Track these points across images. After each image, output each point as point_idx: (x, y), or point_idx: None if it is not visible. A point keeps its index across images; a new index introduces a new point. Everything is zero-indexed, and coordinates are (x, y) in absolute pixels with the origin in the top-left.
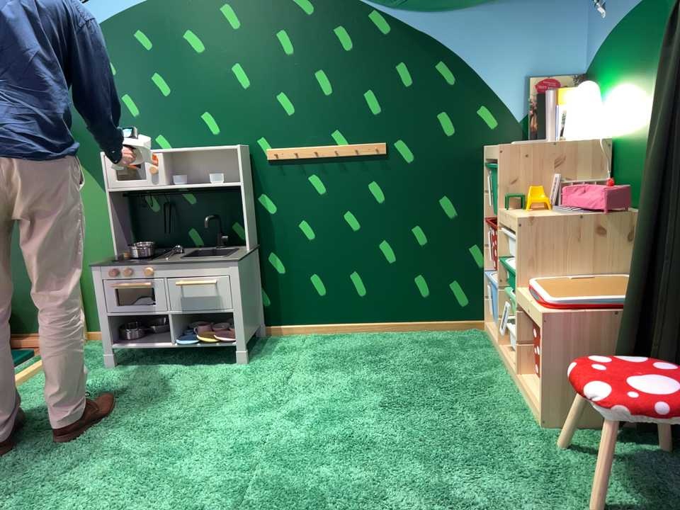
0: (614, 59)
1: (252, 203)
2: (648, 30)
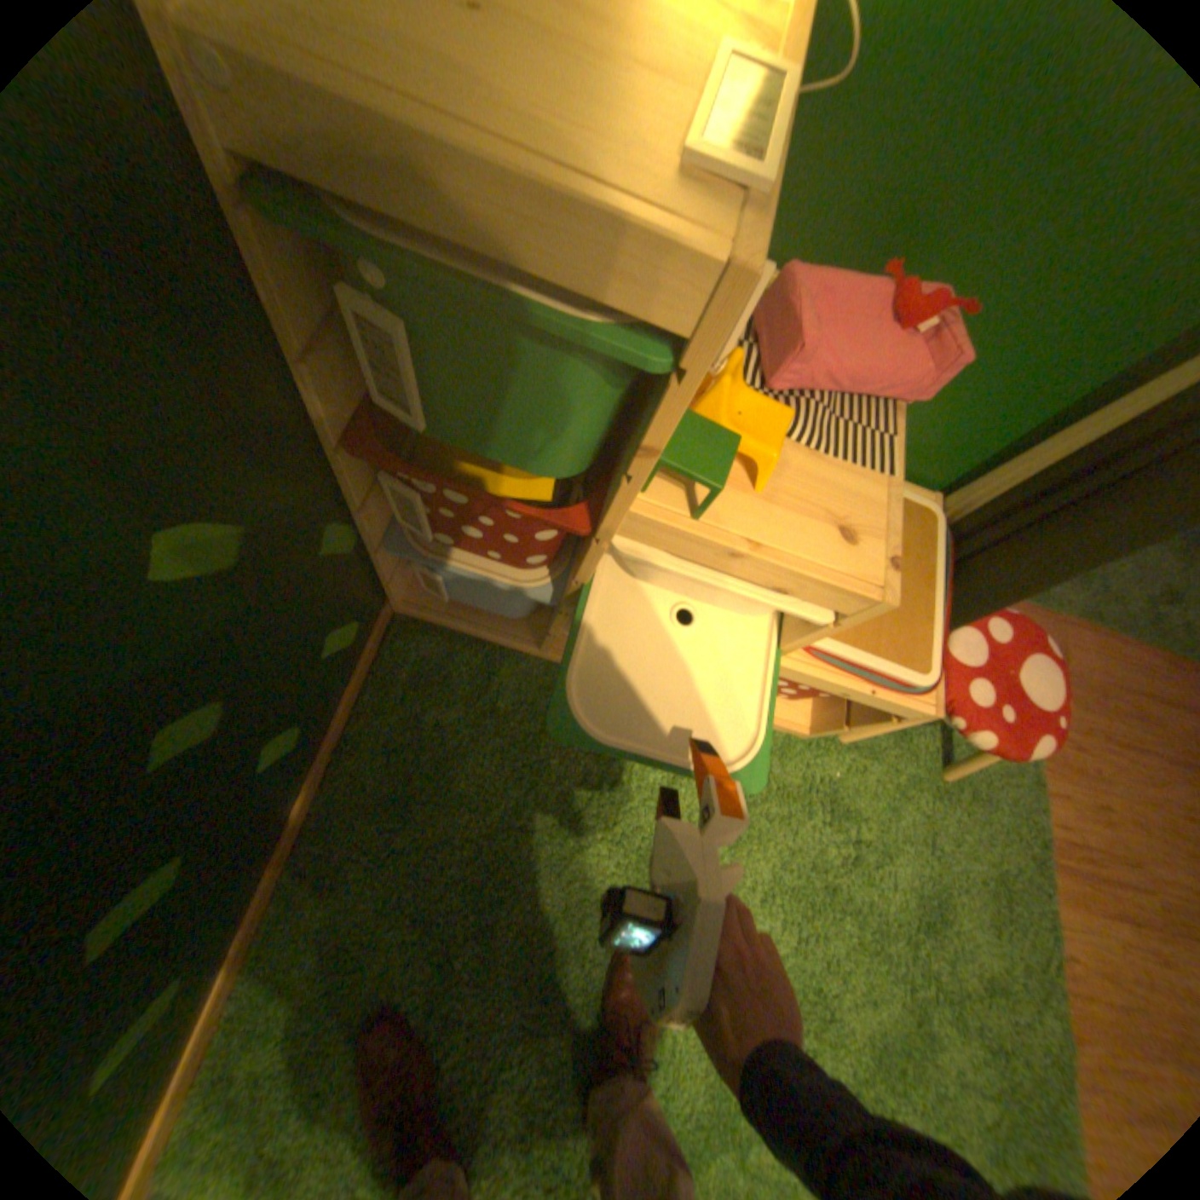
0: None
1: None
2: None
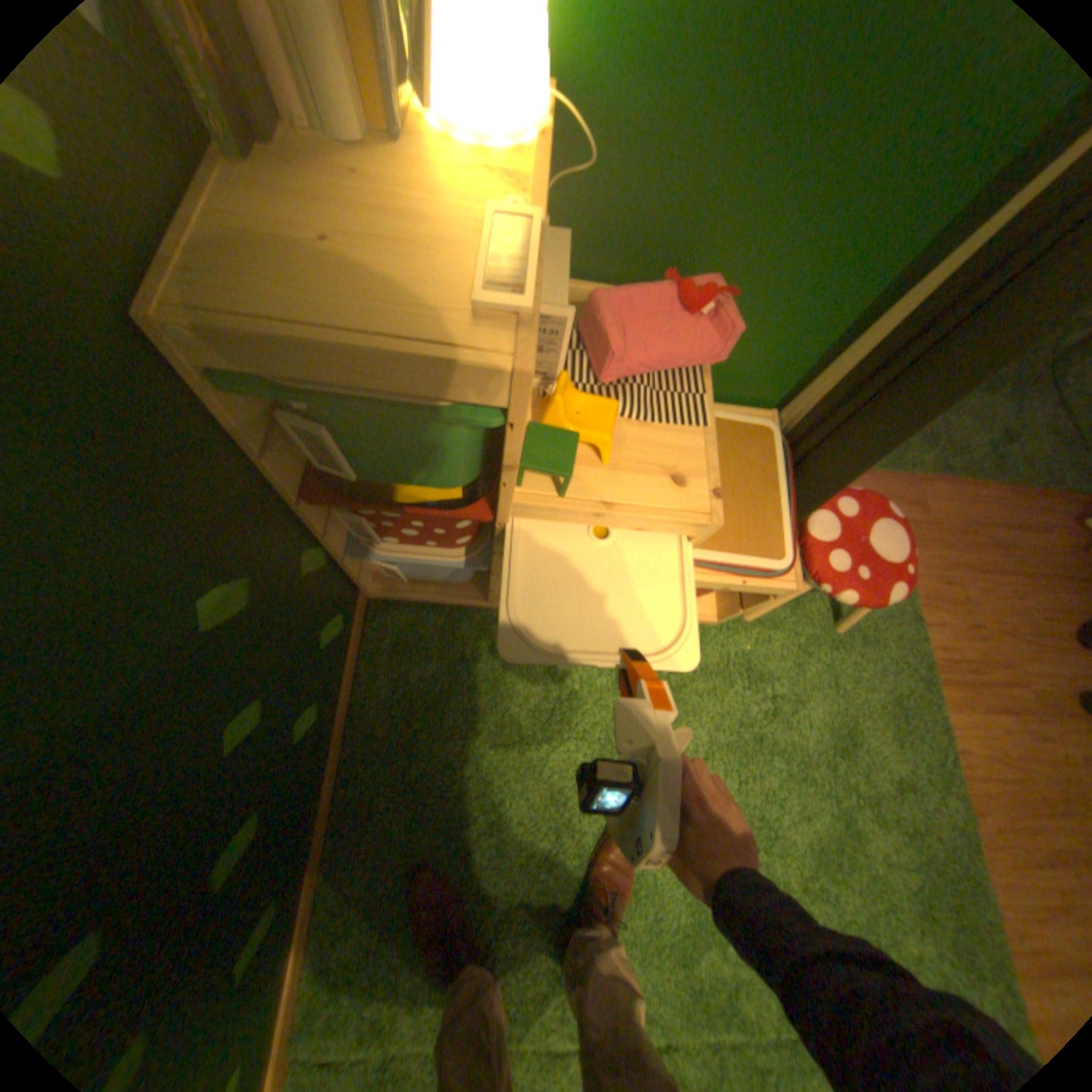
0: None
1: None
2: None
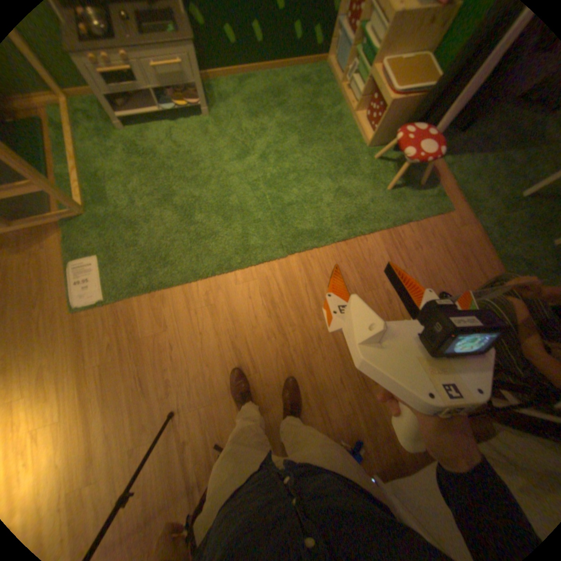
0: None
1: None
2: None
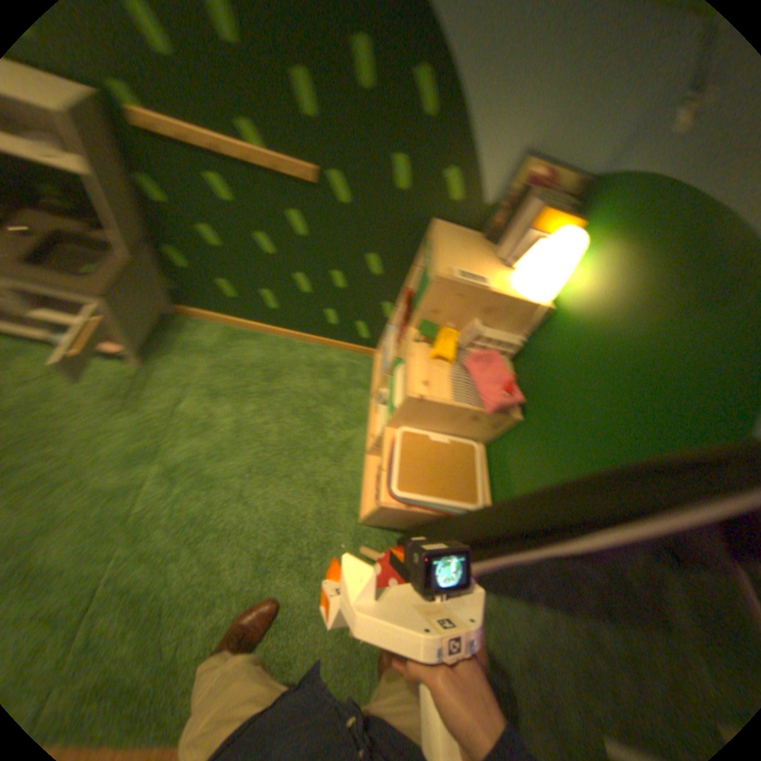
0: (629, 226)
1: (121, 182)
2: (688, 271)
